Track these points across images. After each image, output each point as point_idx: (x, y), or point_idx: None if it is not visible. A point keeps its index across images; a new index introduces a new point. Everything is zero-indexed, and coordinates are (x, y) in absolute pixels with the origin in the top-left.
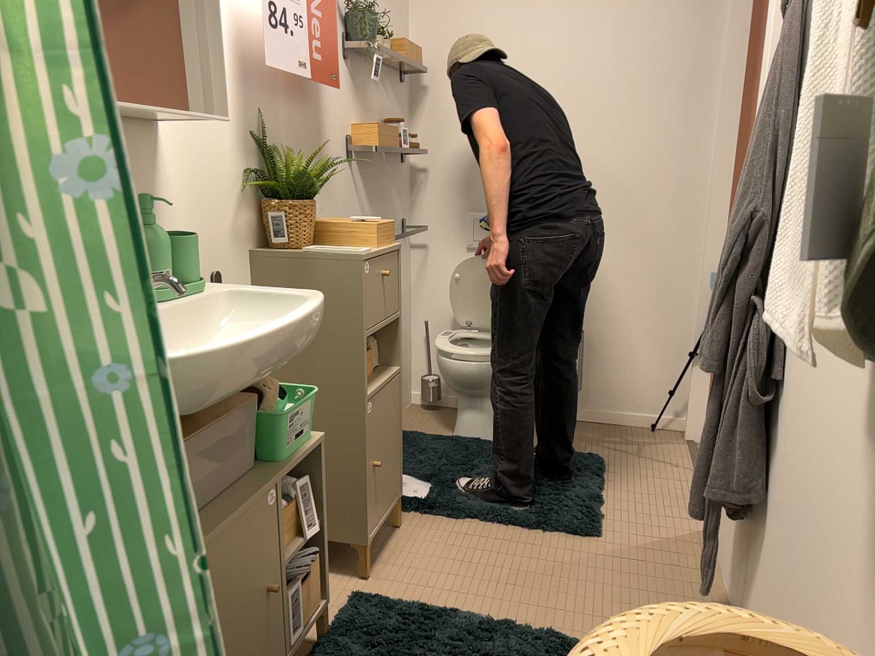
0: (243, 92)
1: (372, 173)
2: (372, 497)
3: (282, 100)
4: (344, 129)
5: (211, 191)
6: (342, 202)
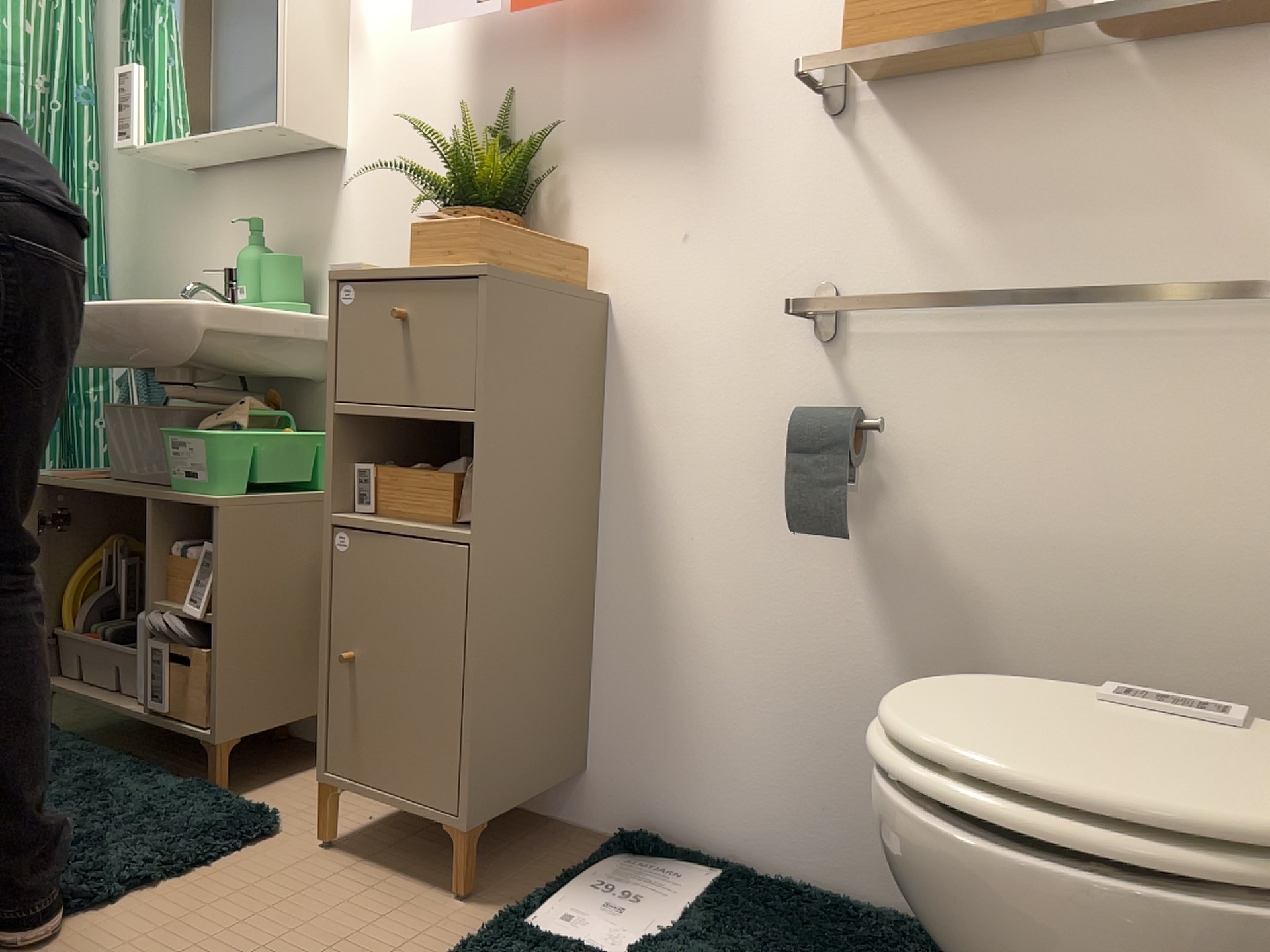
0: (476, 73)
1: (996, 124)
2: (337, 707)
3: (567, 56)
4: (811, 43)
5: (388, 214)
6: (782, 215)
